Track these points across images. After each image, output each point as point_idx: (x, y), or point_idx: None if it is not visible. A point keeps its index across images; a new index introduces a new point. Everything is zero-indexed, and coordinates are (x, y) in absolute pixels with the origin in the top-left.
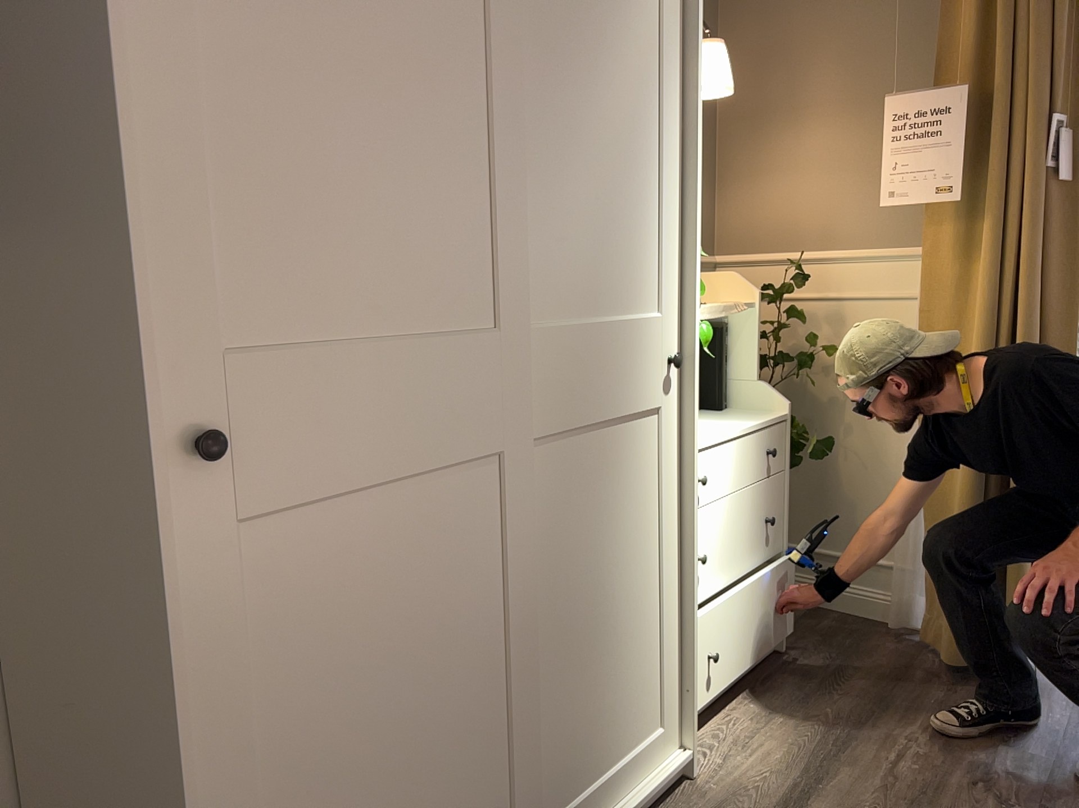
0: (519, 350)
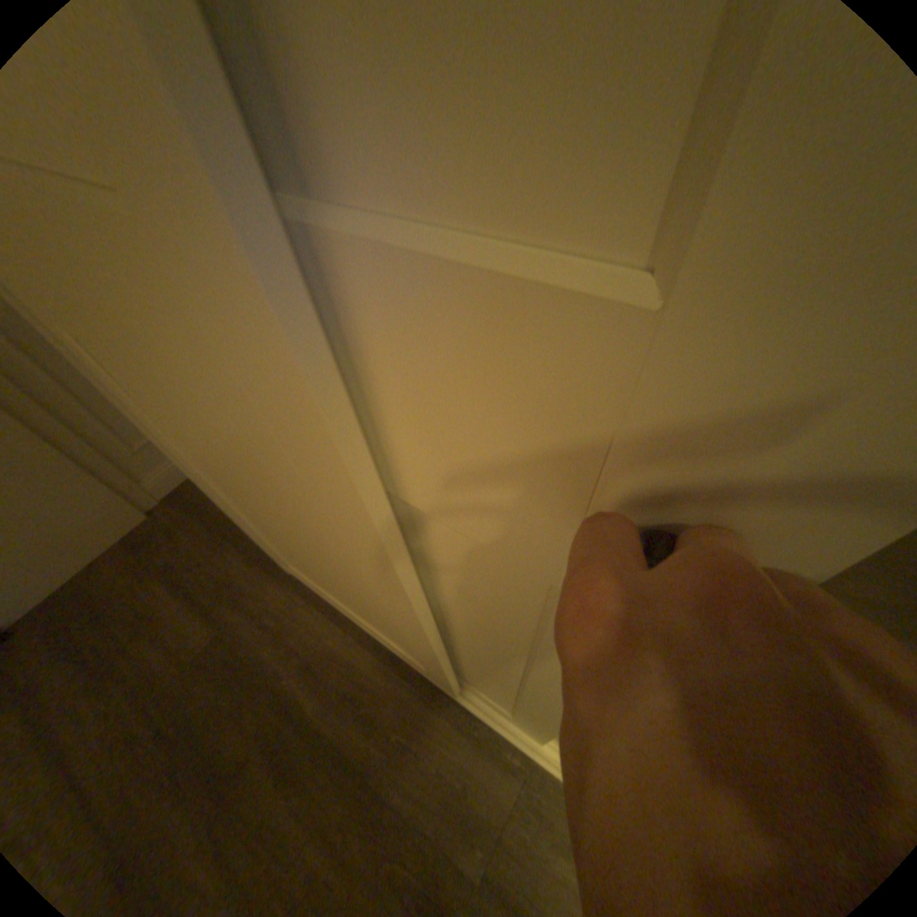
0: (238, 345)
